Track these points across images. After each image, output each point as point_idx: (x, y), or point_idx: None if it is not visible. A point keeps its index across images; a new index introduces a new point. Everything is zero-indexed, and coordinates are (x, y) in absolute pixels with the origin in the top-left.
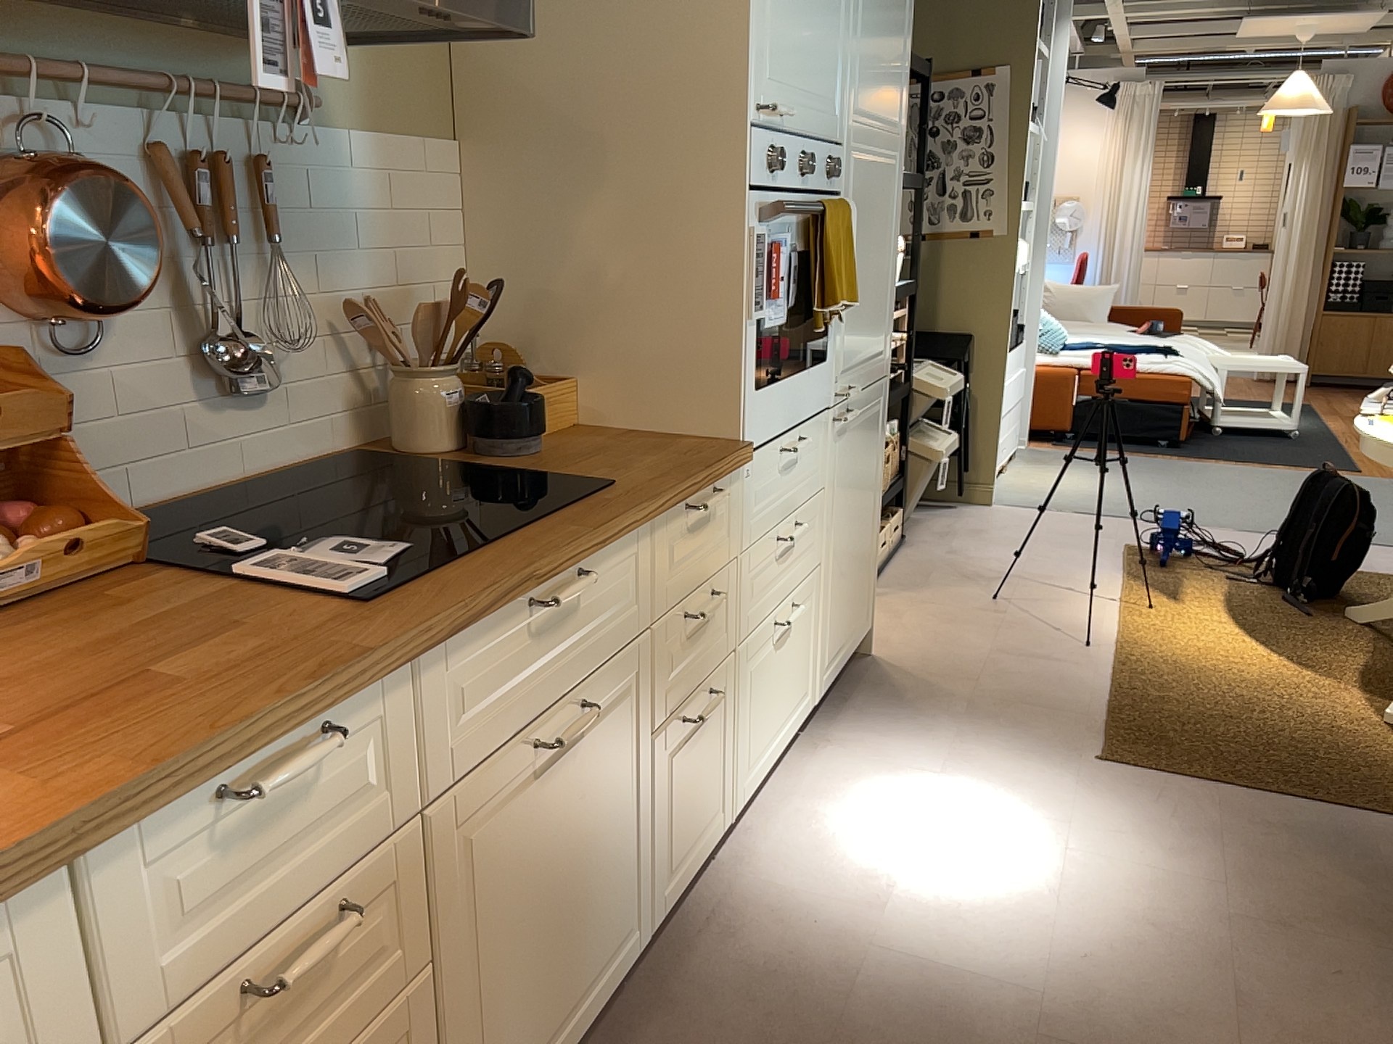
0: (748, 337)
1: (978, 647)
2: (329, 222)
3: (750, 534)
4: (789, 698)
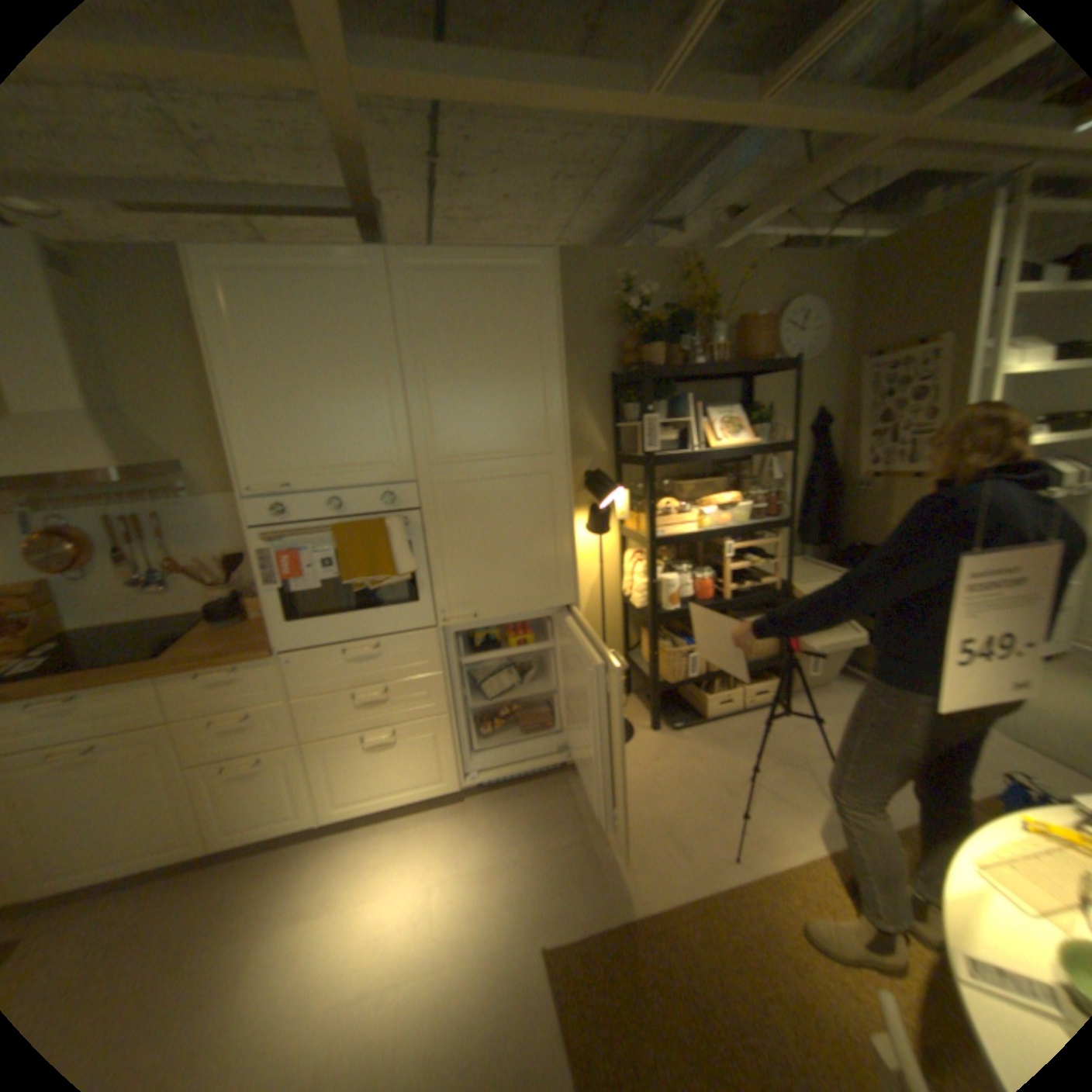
0: (267, 597)
1: (658, 812)
2: (200, 528)
3: (302, 691)
4: (402, 780)
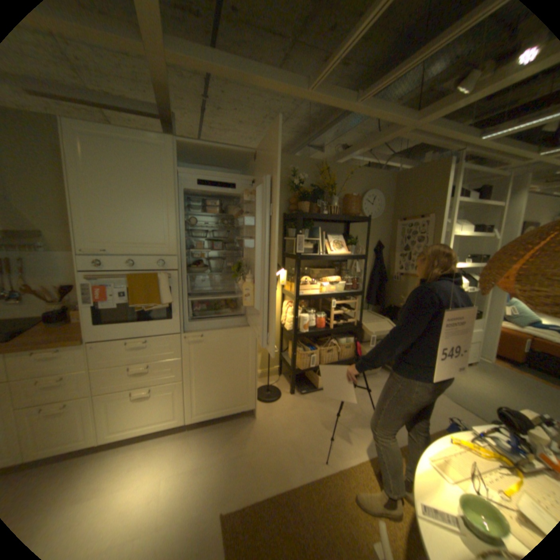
0: (82, 311)
1: (288, 437)
2: (47, 270)
3: (97, 366)
4: (151, 418)
